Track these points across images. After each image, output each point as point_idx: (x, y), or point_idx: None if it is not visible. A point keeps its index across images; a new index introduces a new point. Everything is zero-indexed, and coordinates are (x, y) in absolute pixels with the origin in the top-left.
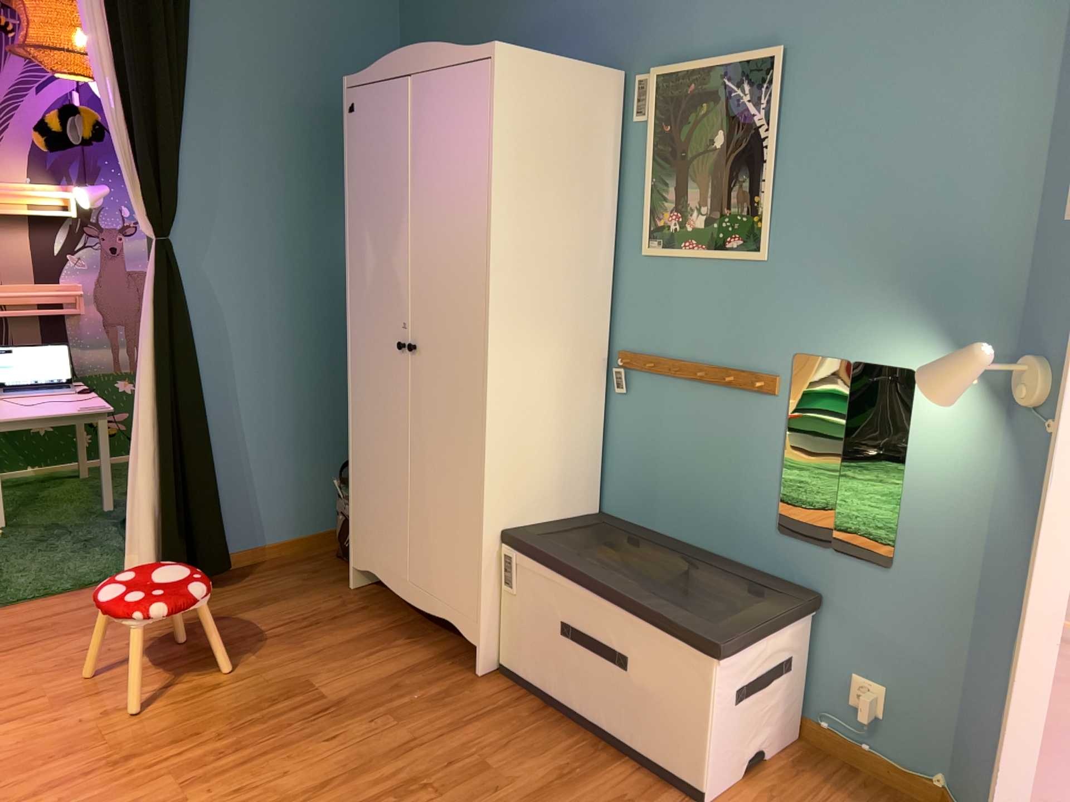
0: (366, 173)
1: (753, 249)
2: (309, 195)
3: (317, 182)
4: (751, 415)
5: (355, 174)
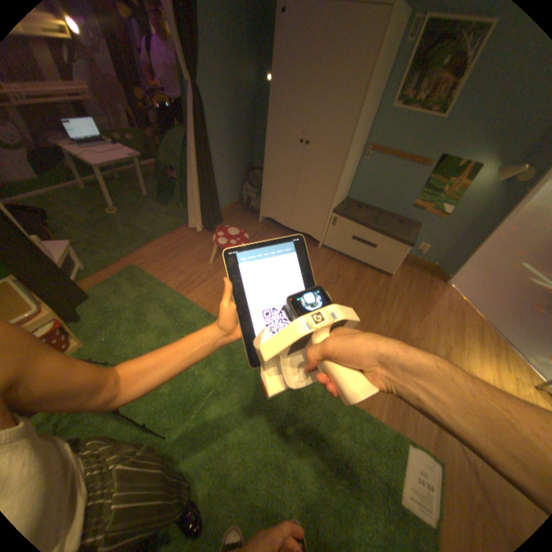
0: (289, 54)
1: (442, 112)
2: (233, 51)
3: (235, 43)
4: (417, 172)
5: (281, 52)
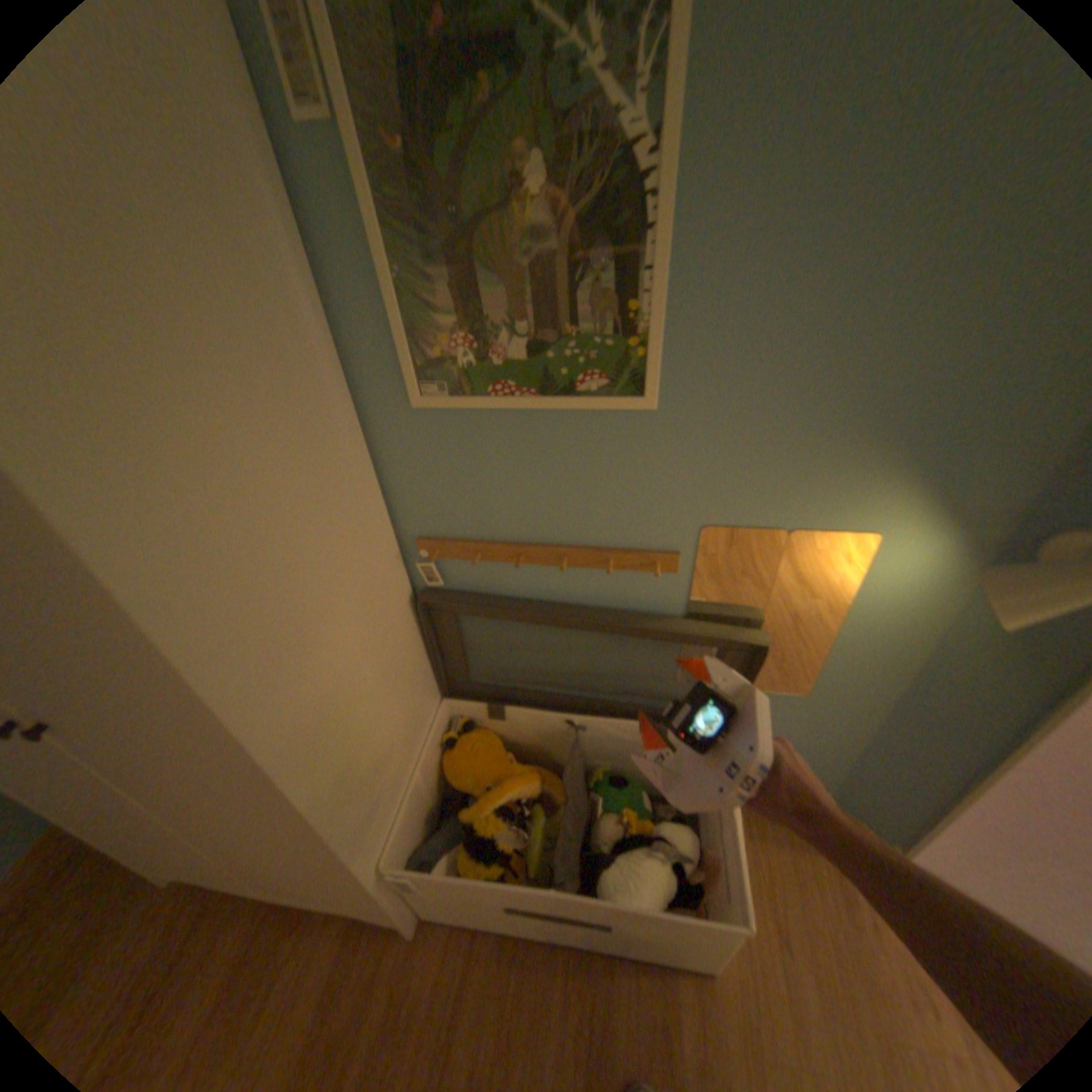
0: None
1: (634, 392)
2: None
3: None
4: (639, 592)
5: None
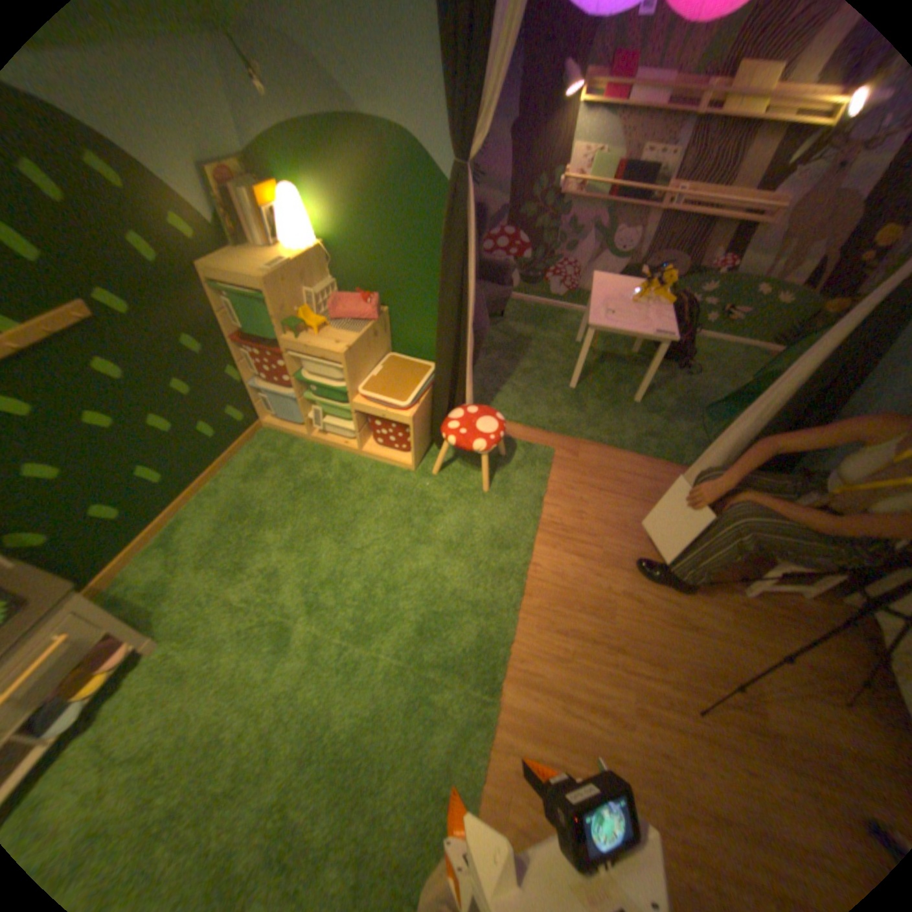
0: None
1: None
2: None
3: None
4: None
5: None
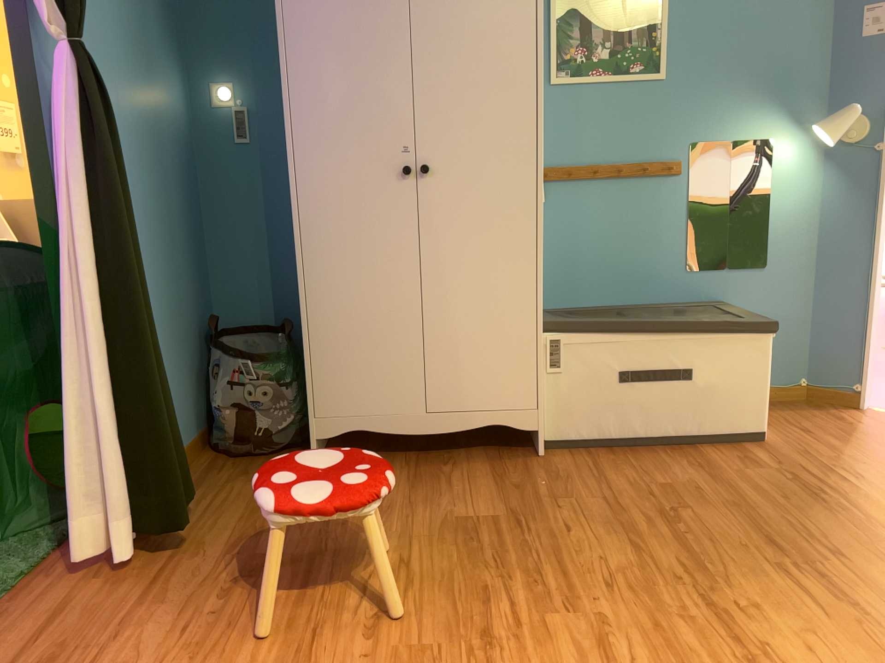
0: None
1: (654, 72)
2: (139, 26)
3: (141, 12)
4: (659, 194)
5: None
